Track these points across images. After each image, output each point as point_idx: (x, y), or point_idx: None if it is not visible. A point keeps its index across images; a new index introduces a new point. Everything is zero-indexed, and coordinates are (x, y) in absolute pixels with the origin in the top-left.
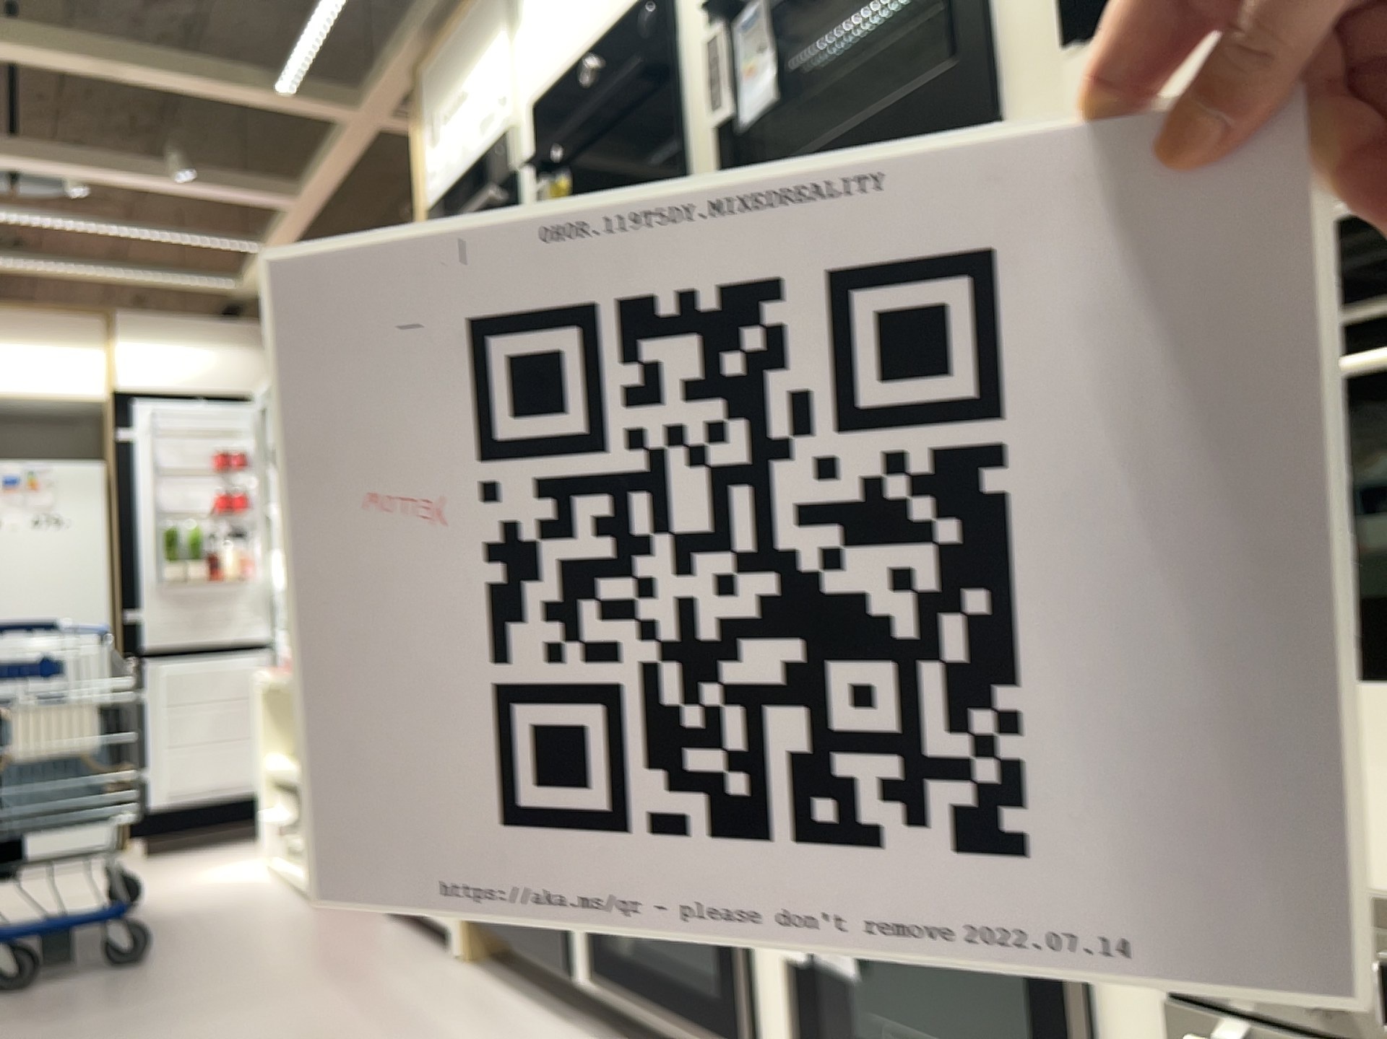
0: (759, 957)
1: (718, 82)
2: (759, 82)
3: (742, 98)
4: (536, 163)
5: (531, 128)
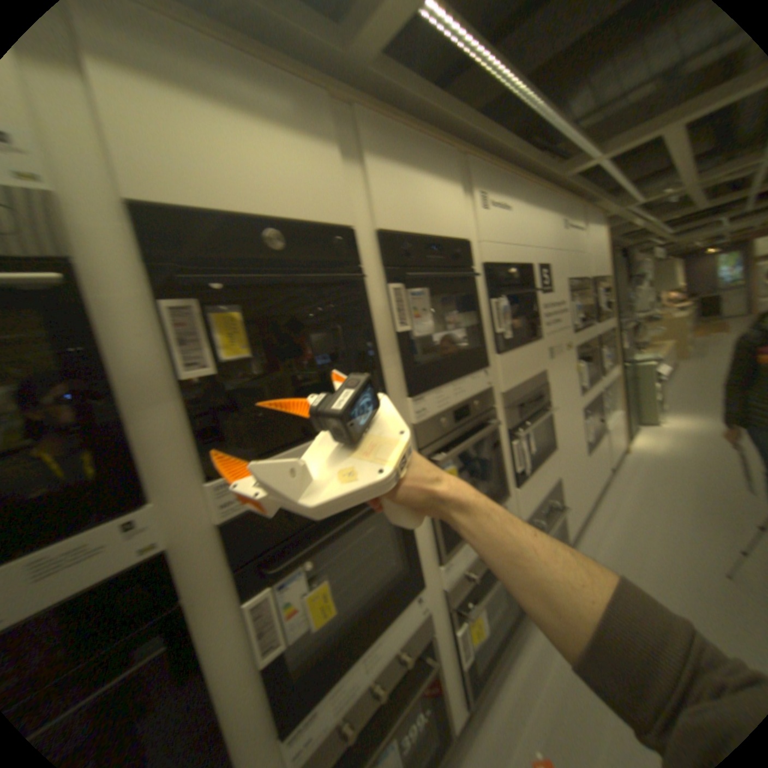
0: (444, 696)
1: (405, 313)
2: (426, 324)
3: (416, 326)
4: (152, 270)
5: (123, 221)
